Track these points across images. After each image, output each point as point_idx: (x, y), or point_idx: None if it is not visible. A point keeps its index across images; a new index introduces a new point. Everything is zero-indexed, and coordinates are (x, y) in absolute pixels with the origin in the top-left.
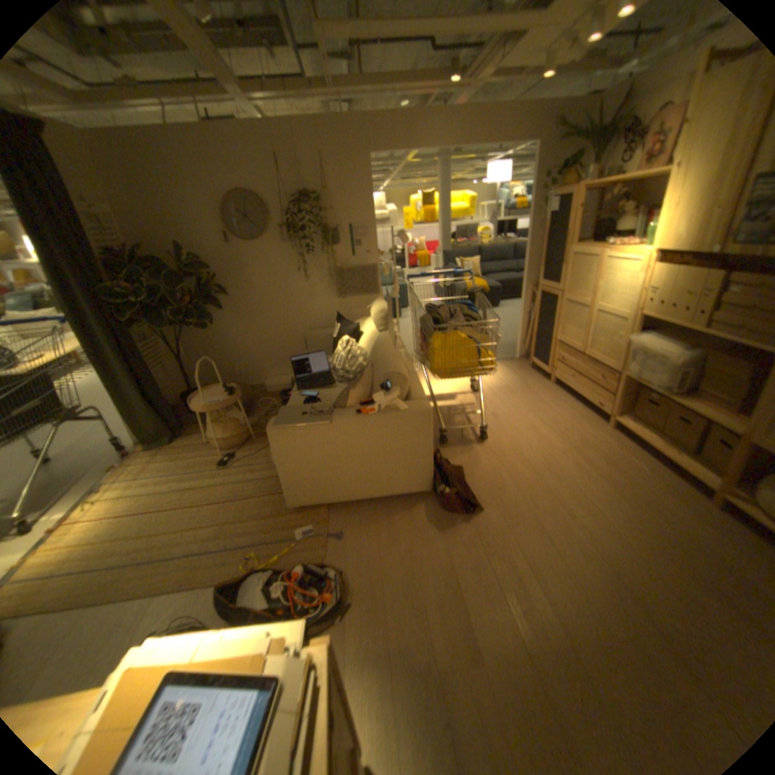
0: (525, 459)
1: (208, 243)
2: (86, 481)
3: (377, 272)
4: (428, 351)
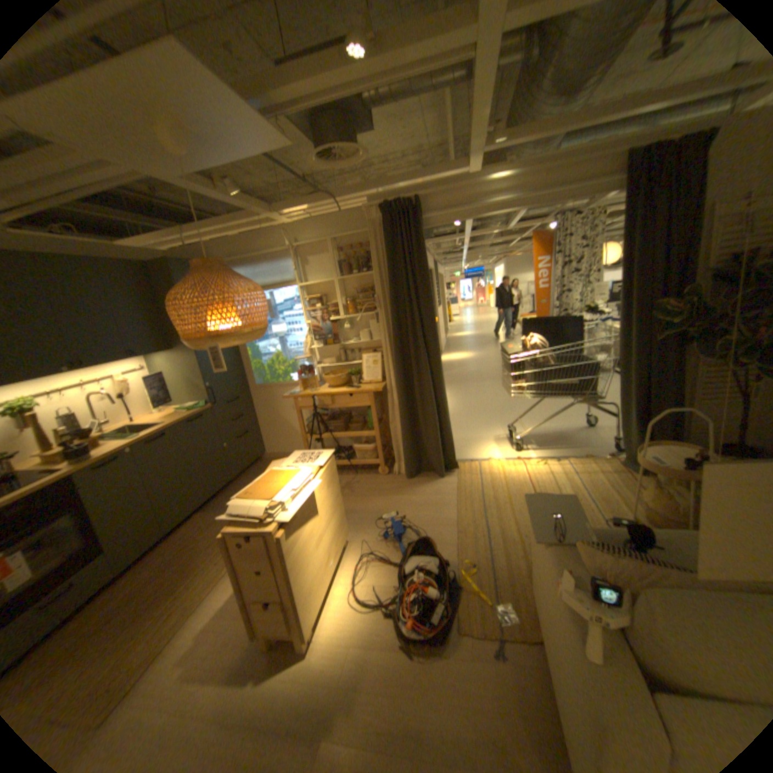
0: None
1: None
2: (574, 451)
3: None
4: None
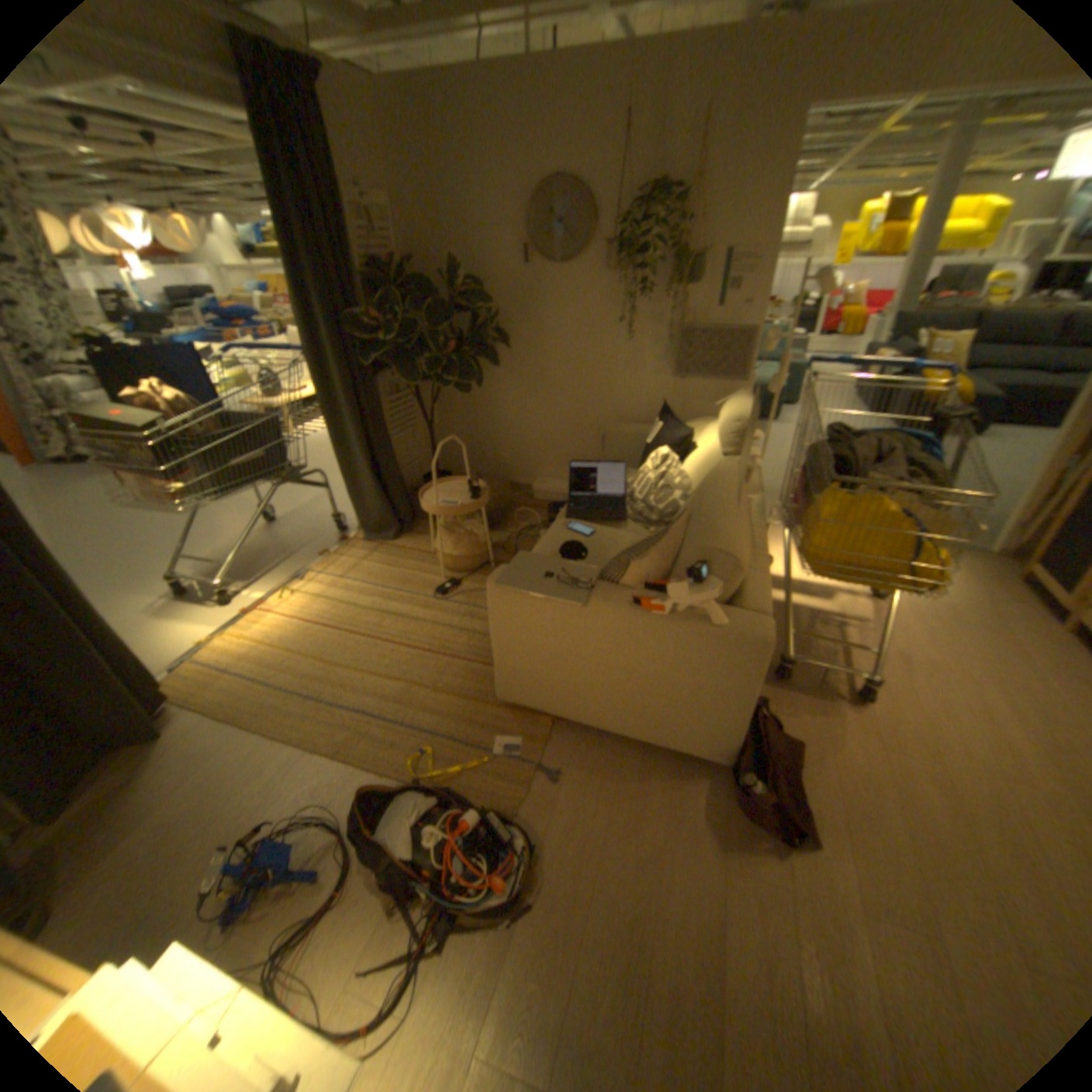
0: (949, 779)
1: (500, 262)
2: (297, 559)
3: (755, 341)
4: (806, 510)
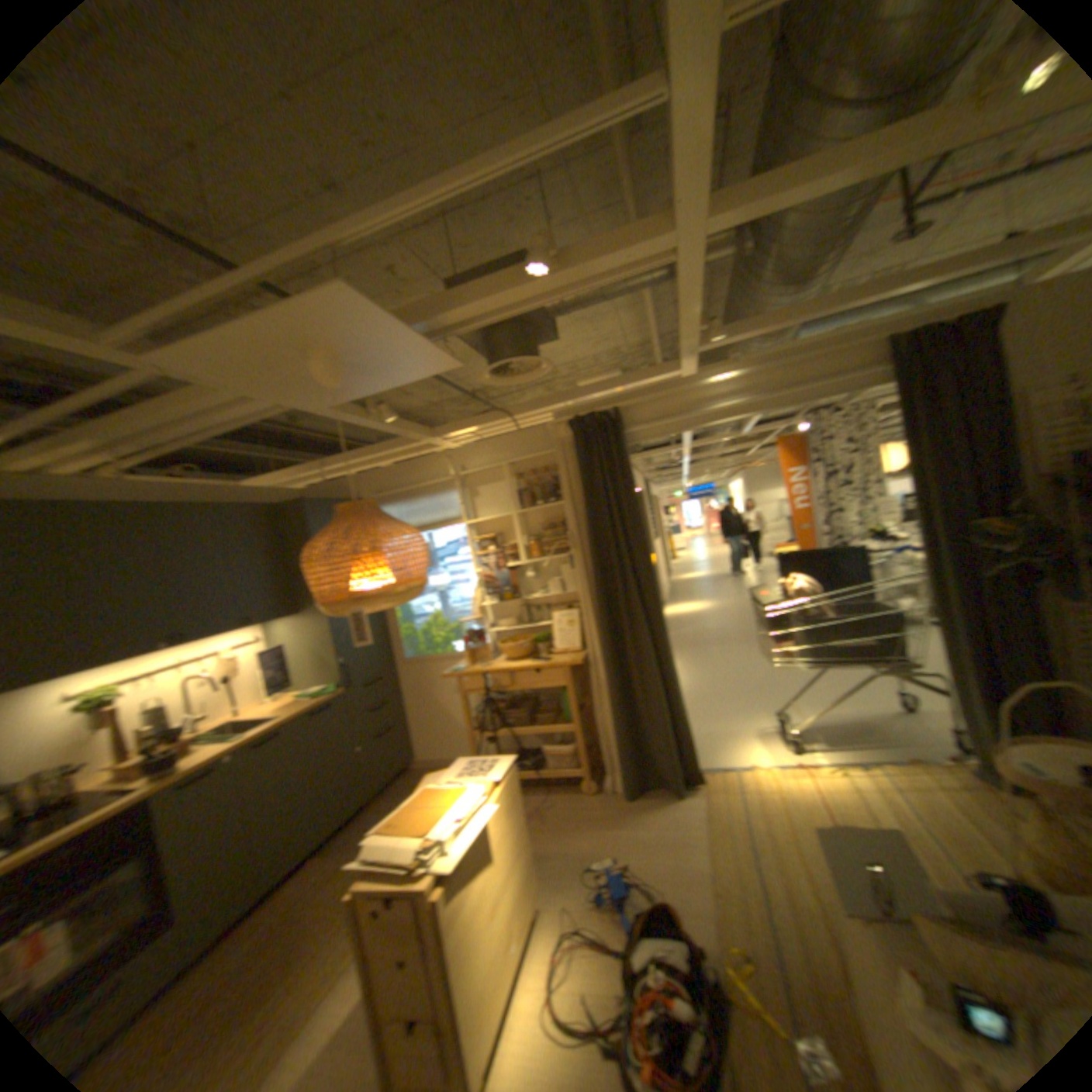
0: None
1: None
2: (892, 754)
3: None
4: None
